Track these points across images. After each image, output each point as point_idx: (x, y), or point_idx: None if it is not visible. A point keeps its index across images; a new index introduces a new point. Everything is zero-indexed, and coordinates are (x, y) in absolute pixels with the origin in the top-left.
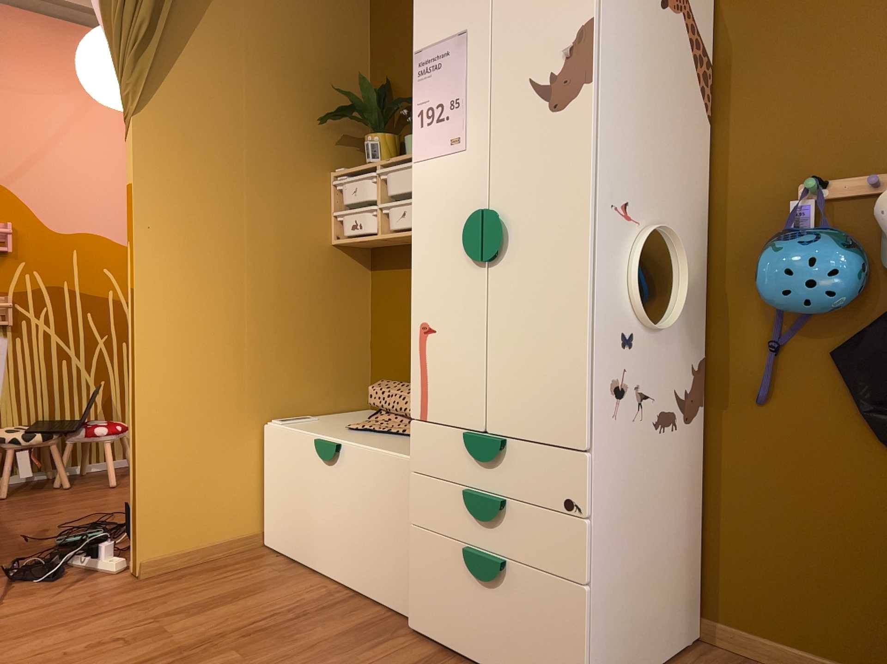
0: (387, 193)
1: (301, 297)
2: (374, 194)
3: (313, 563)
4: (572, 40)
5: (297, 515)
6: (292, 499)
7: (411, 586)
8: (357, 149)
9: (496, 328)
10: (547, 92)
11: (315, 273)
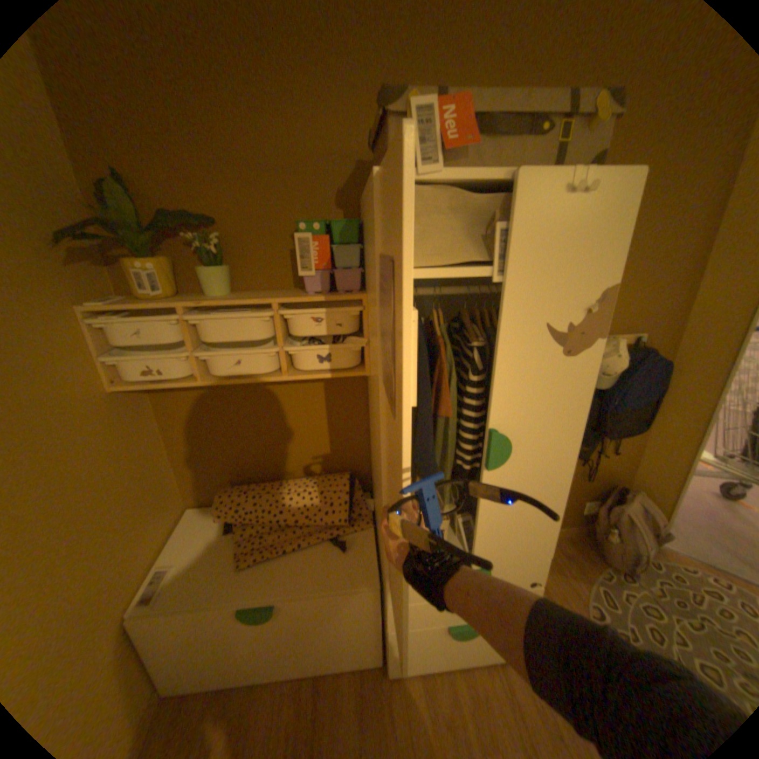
0: (198, 337)
1: (101, 471)
2: (174, 337)
3: (250, 680)
4: (596, 298)
5: (215, 662)
6: (203, 656)
7: (388, 658)
8: (89, 263)
9: (487, 509)
10: (561, 338)
11: (104, 435)
